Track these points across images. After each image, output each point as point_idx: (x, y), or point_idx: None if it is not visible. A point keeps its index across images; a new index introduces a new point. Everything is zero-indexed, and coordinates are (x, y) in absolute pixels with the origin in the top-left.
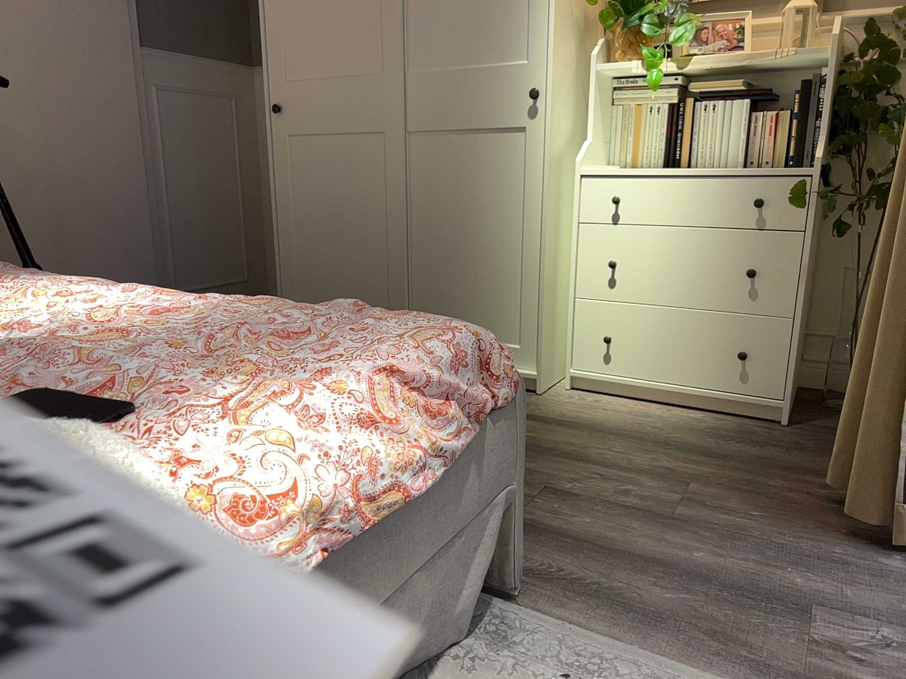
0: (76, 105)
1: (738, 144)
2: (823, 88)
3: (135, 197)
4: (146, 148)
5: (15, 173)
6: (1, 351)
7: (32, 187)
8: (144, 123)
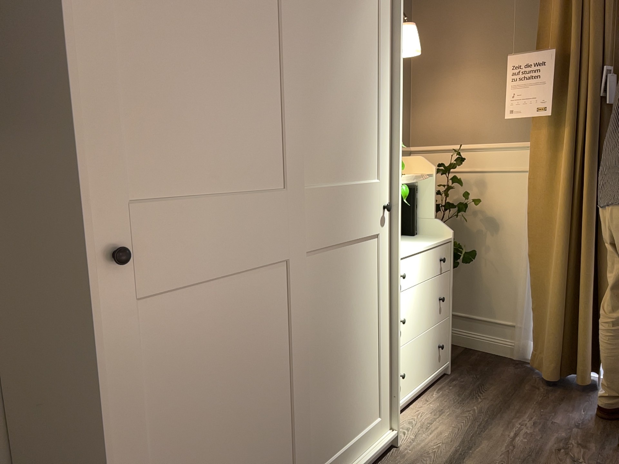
0: None
1: None
2: (418, 193)
3: None
4: None
5: None
6: None
7: None
8: None
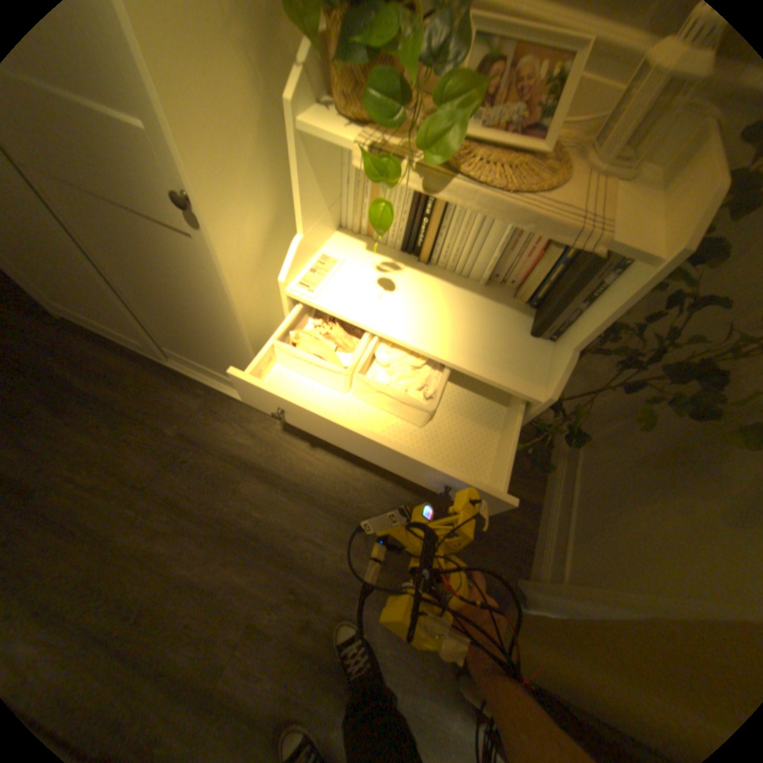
0: None
1: (489, 259)
2: (617, 272)
3: None
4: None
5: None
6: None
7: None
8: None
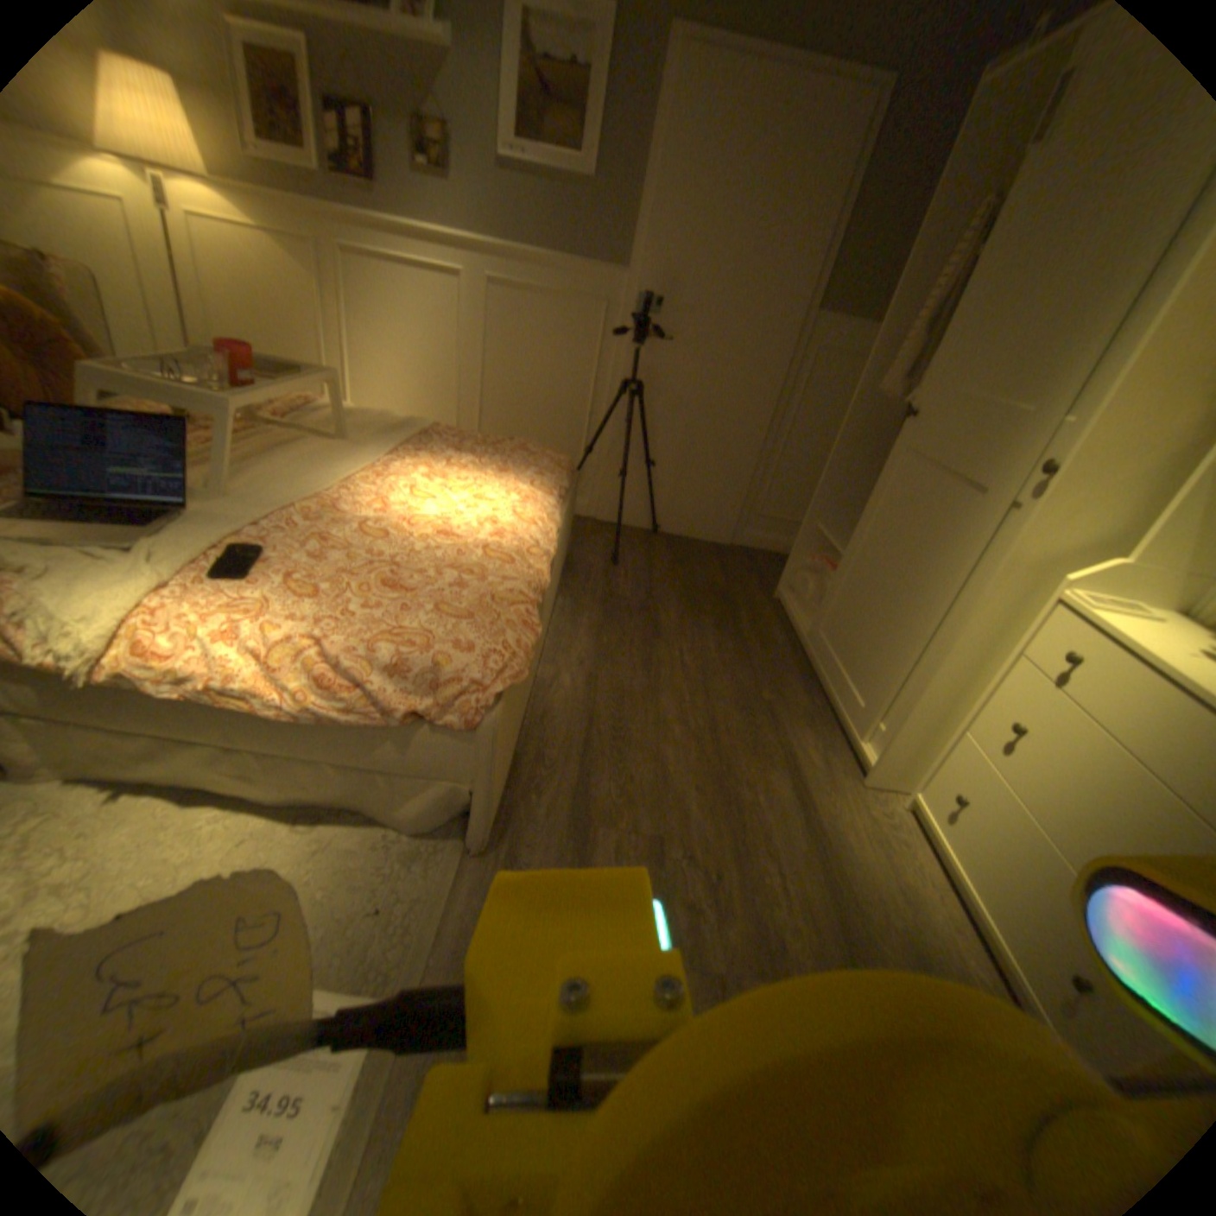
0: (734, 352)
1: None
2: None
3: (751, 432)
4: (781, 395)
5: (670, 394)
6: (361, 513)
7: (678, 407)
8: (788, 374)
